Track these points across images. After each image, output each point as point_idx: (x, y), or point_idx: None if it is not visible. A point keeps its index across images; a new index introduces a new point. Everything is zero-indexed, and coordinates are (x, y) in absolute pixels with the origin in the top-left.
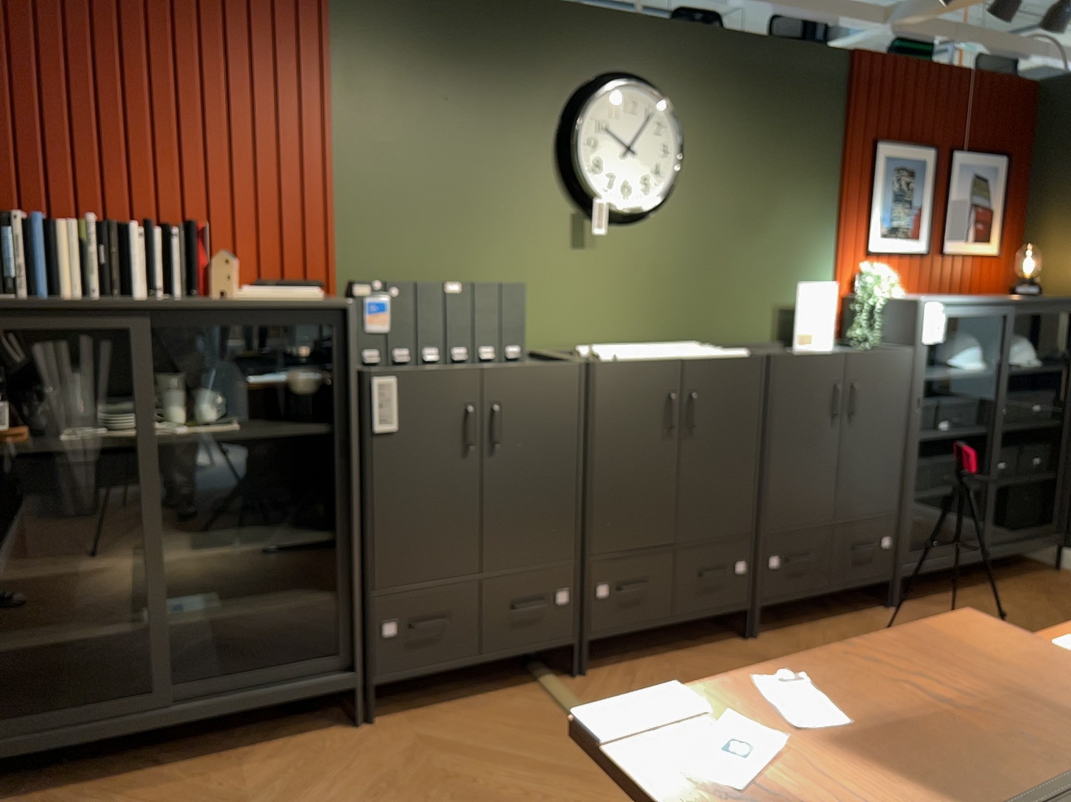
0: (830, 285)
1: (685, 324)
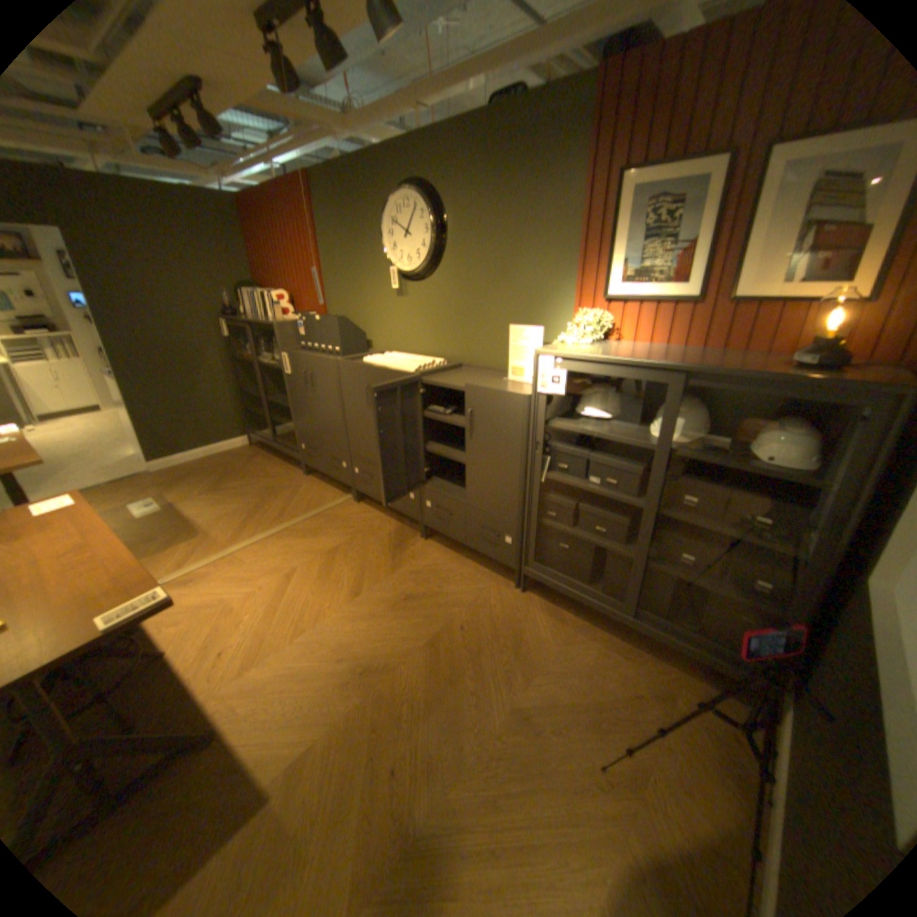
0: (536, 328)
1: (456, 348)
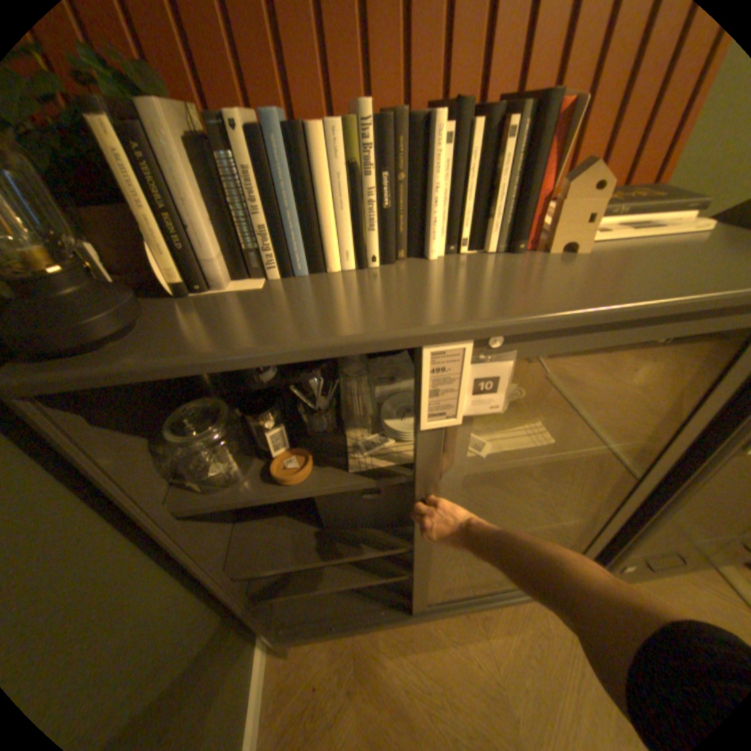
0: None
1: None
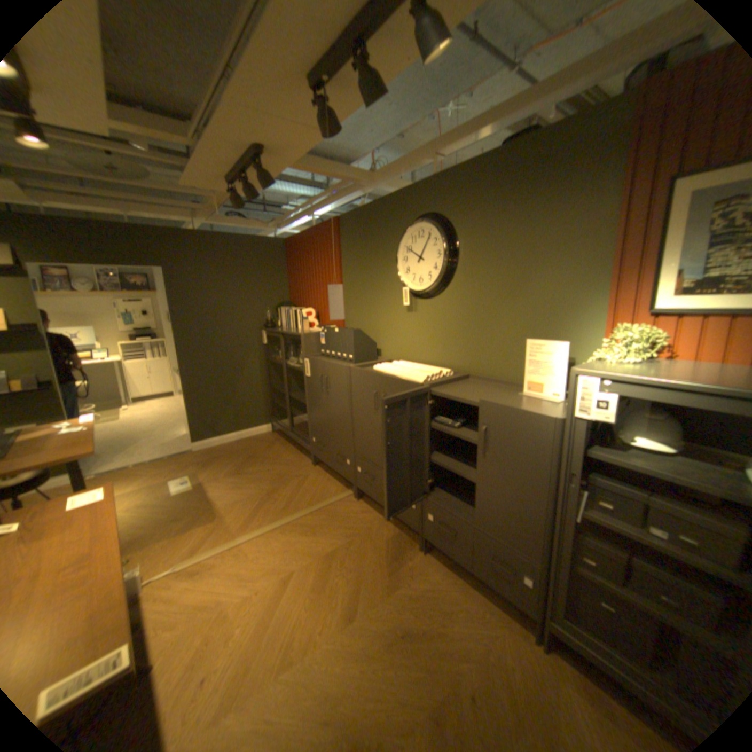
0: (560, 343)
1: (462, 359)
